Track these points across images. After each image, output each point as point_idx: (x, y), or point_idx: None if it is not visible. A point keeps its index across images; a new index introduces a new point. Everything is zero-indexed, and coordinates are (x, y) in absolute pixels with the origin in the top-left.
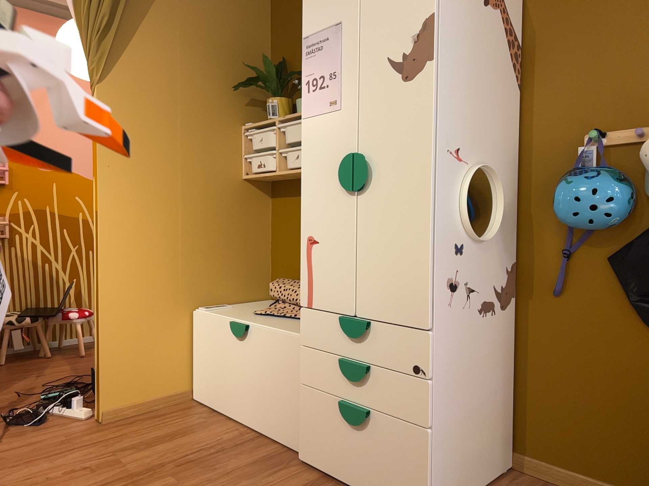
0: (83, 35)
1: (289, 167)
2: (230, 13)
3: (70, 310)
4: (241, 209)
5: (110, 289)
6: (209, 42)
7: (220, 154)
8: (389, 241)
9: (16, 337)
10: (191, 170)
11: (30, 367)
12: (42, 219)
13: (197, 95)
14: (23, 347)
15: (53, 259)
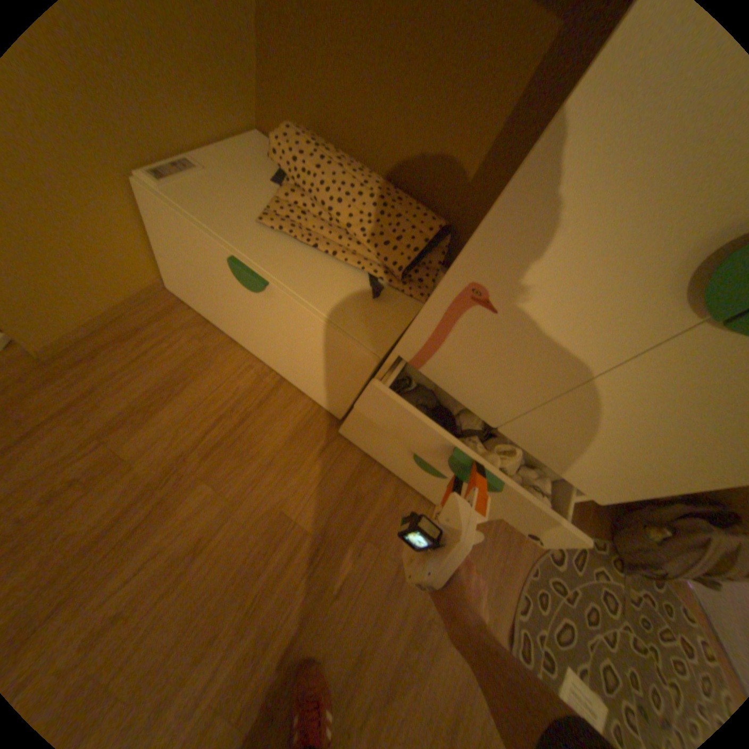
0: None
1: None
2: None
3: None
4: None
5: None
6: None
7: None
8: (667, 428)
9: None
10: None
11: None
12: None
13: None
14: None
15: None
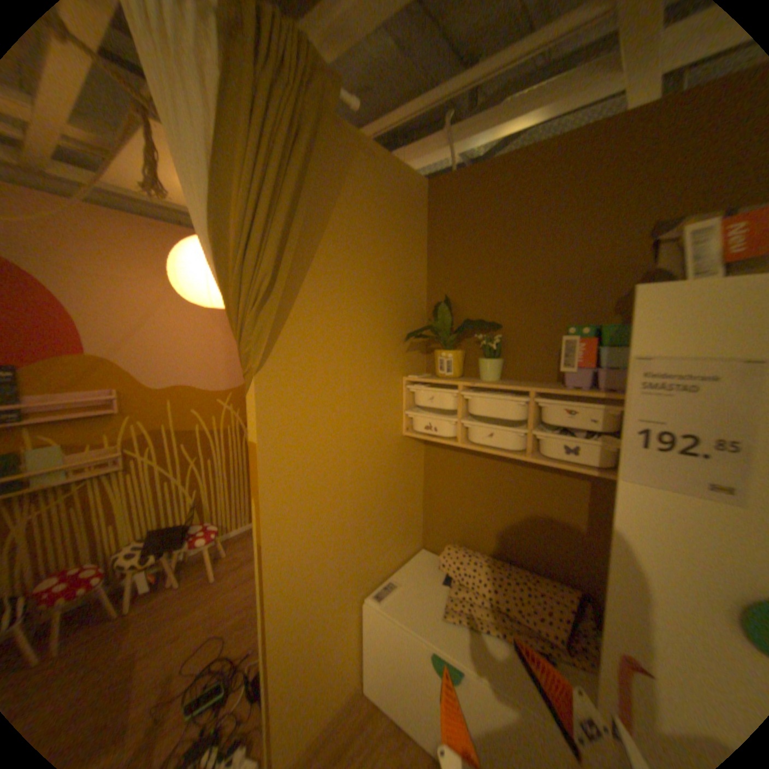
0: (224, 296)
1: (479, 444)
2: (393, 244)
3: (195, 535)
4: (401, 468)
5: (280, 633)
6: (374, 284)
7: (384, 416)
8: None
9: (140, 581)
10: (359, 445)
11: (160, 617)
12: (156, 440)
13: (364, 354)
14: (149, 590)
15: (171, 477)
